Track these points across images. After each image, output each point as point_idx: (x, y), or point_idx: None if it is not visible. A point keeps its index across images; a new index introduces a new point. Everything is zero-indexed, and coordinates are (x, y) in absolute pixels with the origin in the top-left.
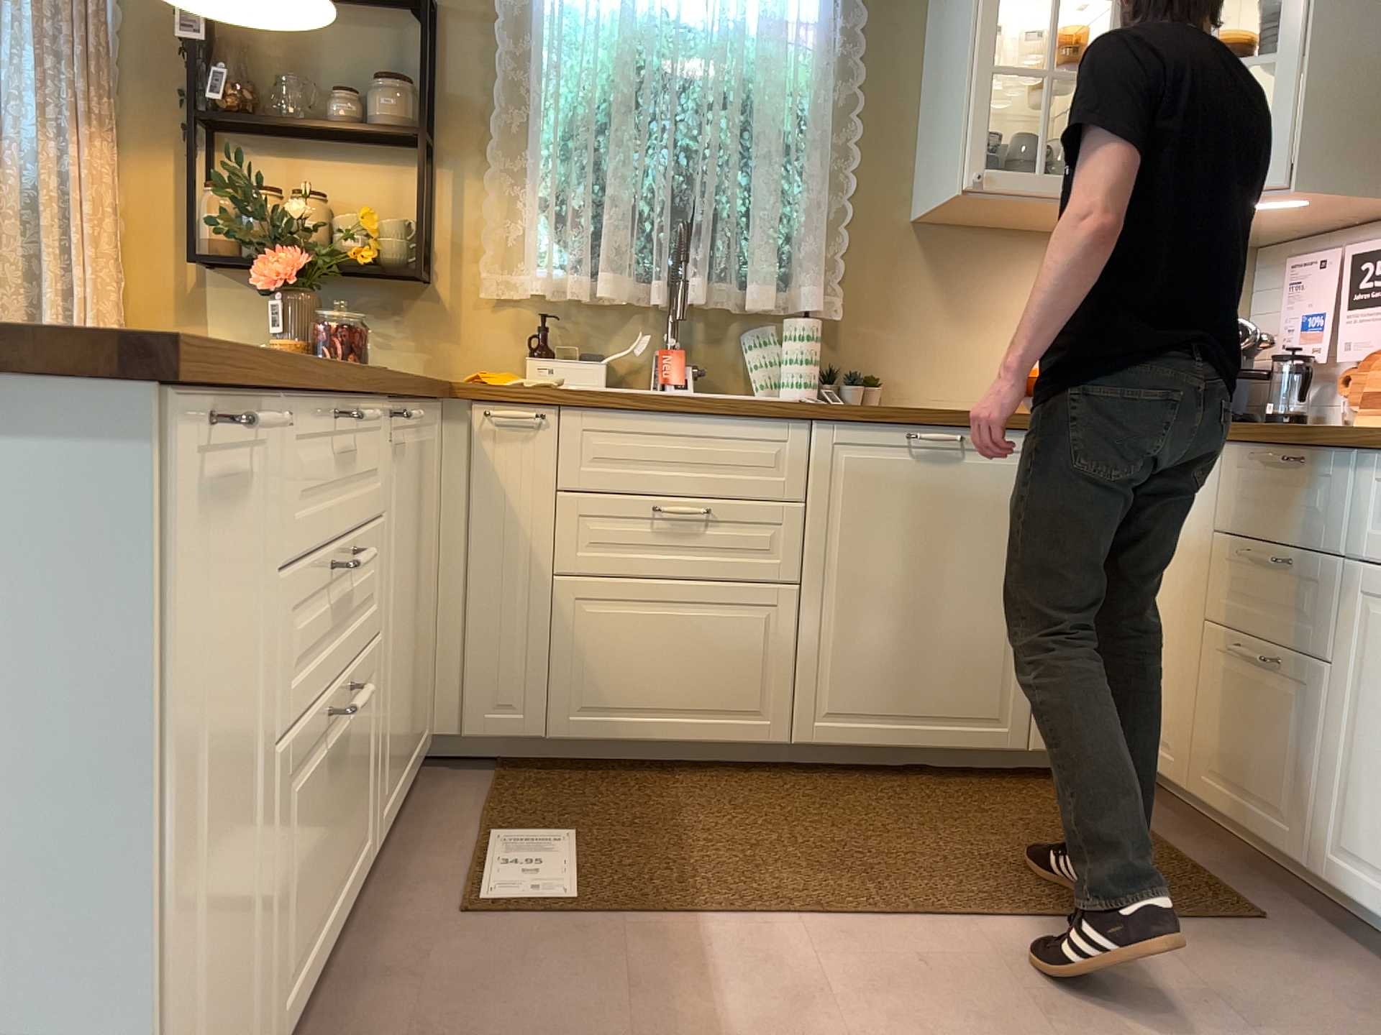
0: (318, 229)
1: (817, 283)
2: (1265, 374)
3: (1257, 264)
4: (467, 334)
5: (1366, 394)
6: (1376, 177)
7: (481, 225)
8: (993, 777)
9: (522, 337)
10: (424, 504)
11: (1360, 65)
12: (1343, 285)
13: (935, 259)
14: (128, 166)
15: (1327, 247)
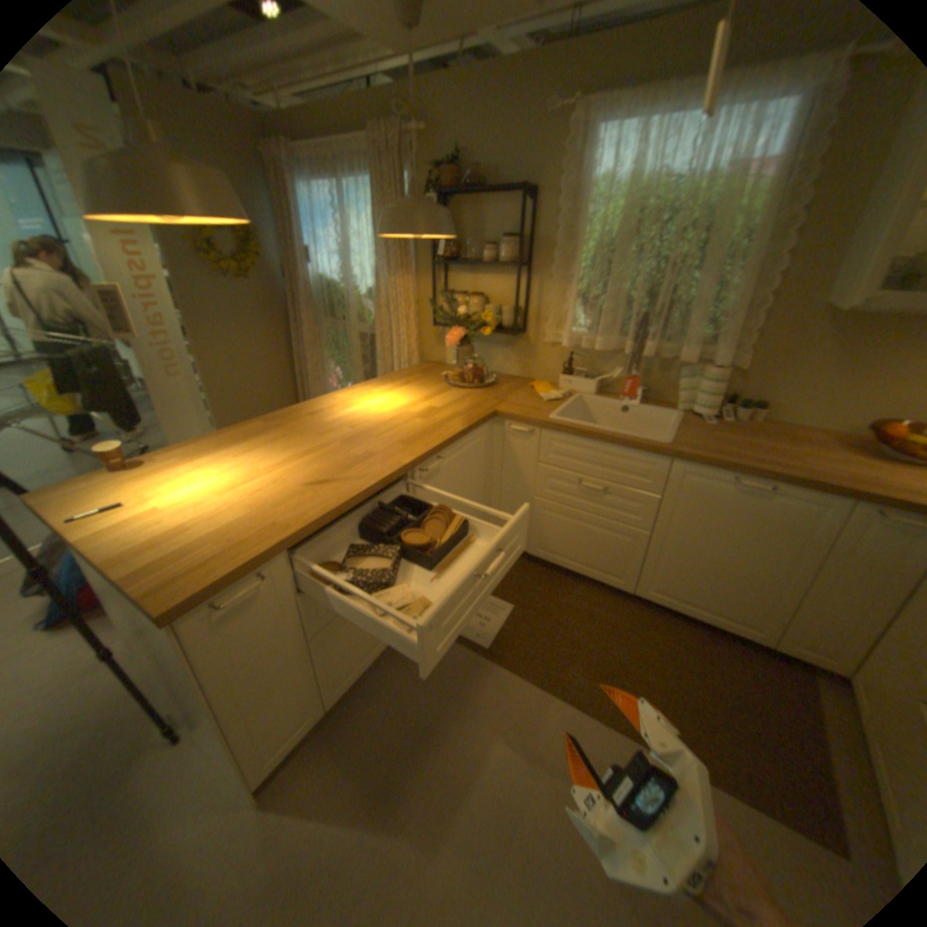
0: (475, 312)
1: (733, 345)
2: None
3: None
4: (537, 357)
5: None
6: None
7: (547, 304)
8: (749, 648)
9: (561, 360)
10: (469, 471)
11: None
12: None
13: (839, 328)
14: (416, 280)
15: None
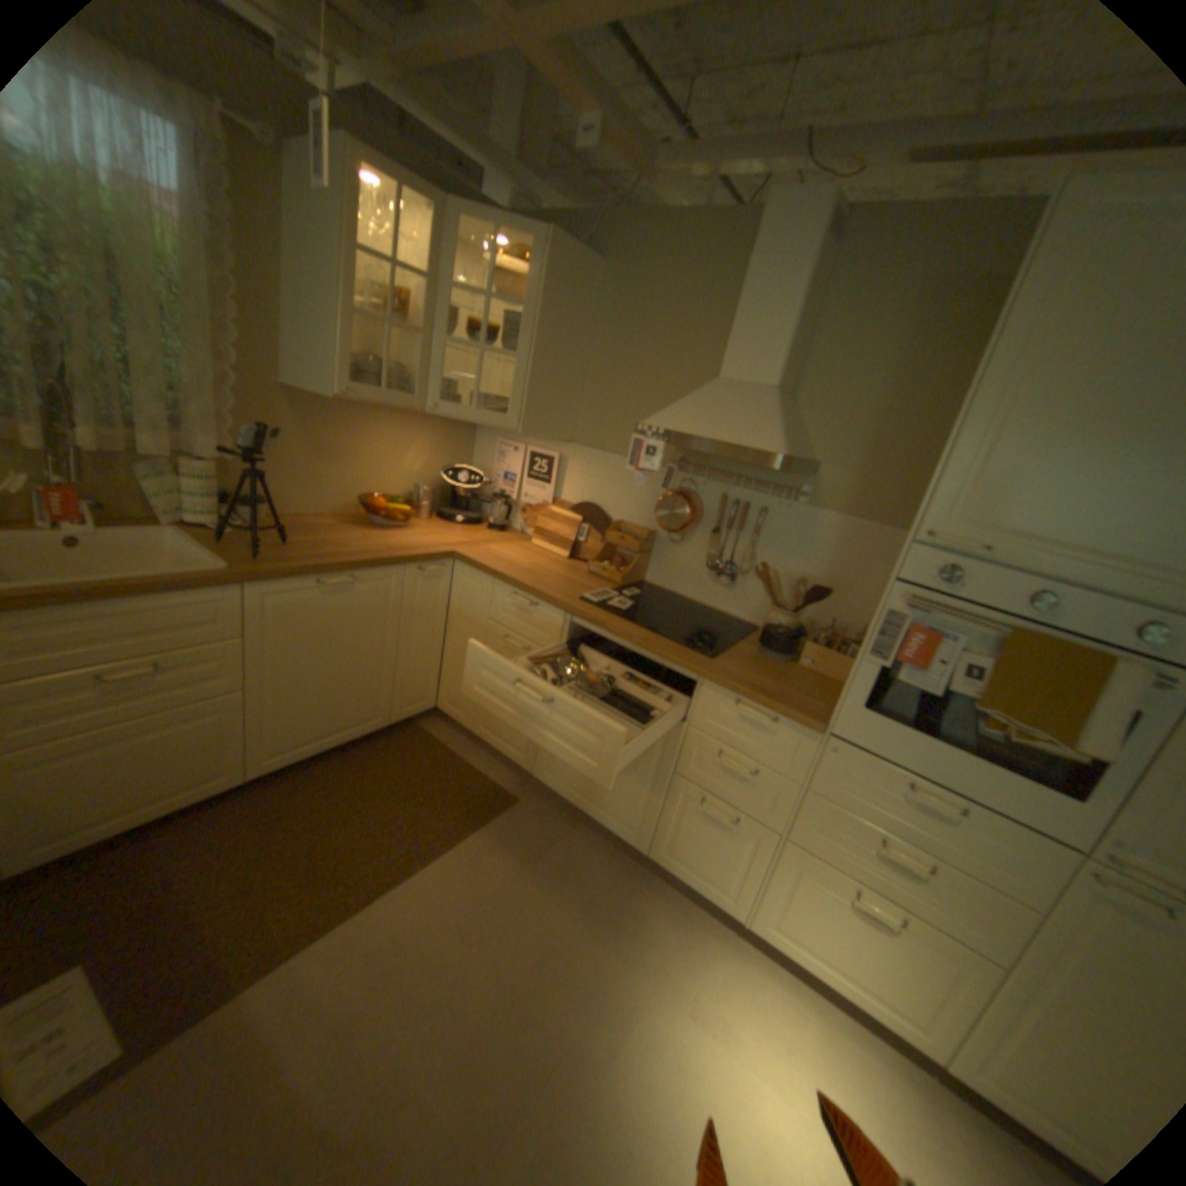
0: None
1: (204, 434)
2: (487, 503)
3: (476, 430)
4: None
5: (534, 527)
6: (549, 431)
7: None
8: (369, 743)
9: None
10: None
11: (548, 372)
12: (521, 461)
13: (297, 416)
14: None
15: (513, 438)
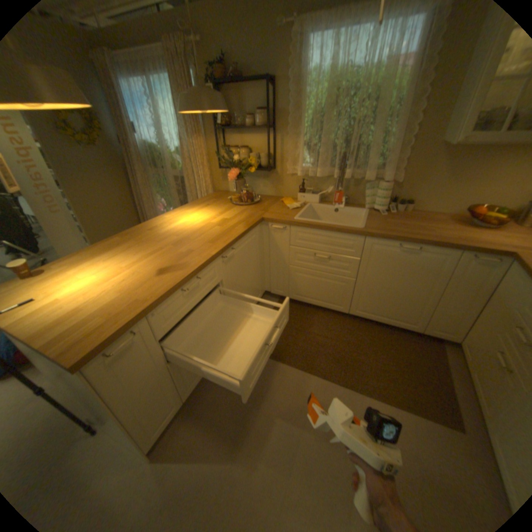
0: (244, 158)
1: (394, 168)
2: None
3: None
4: (284, 183)
5: None
6: None
7: (287, 151)
8: (410, 334)
9: (298, 184)
10: (251, 254)
11: None
12: None
13: (450, 155)
14: (206, 140)
15: None
